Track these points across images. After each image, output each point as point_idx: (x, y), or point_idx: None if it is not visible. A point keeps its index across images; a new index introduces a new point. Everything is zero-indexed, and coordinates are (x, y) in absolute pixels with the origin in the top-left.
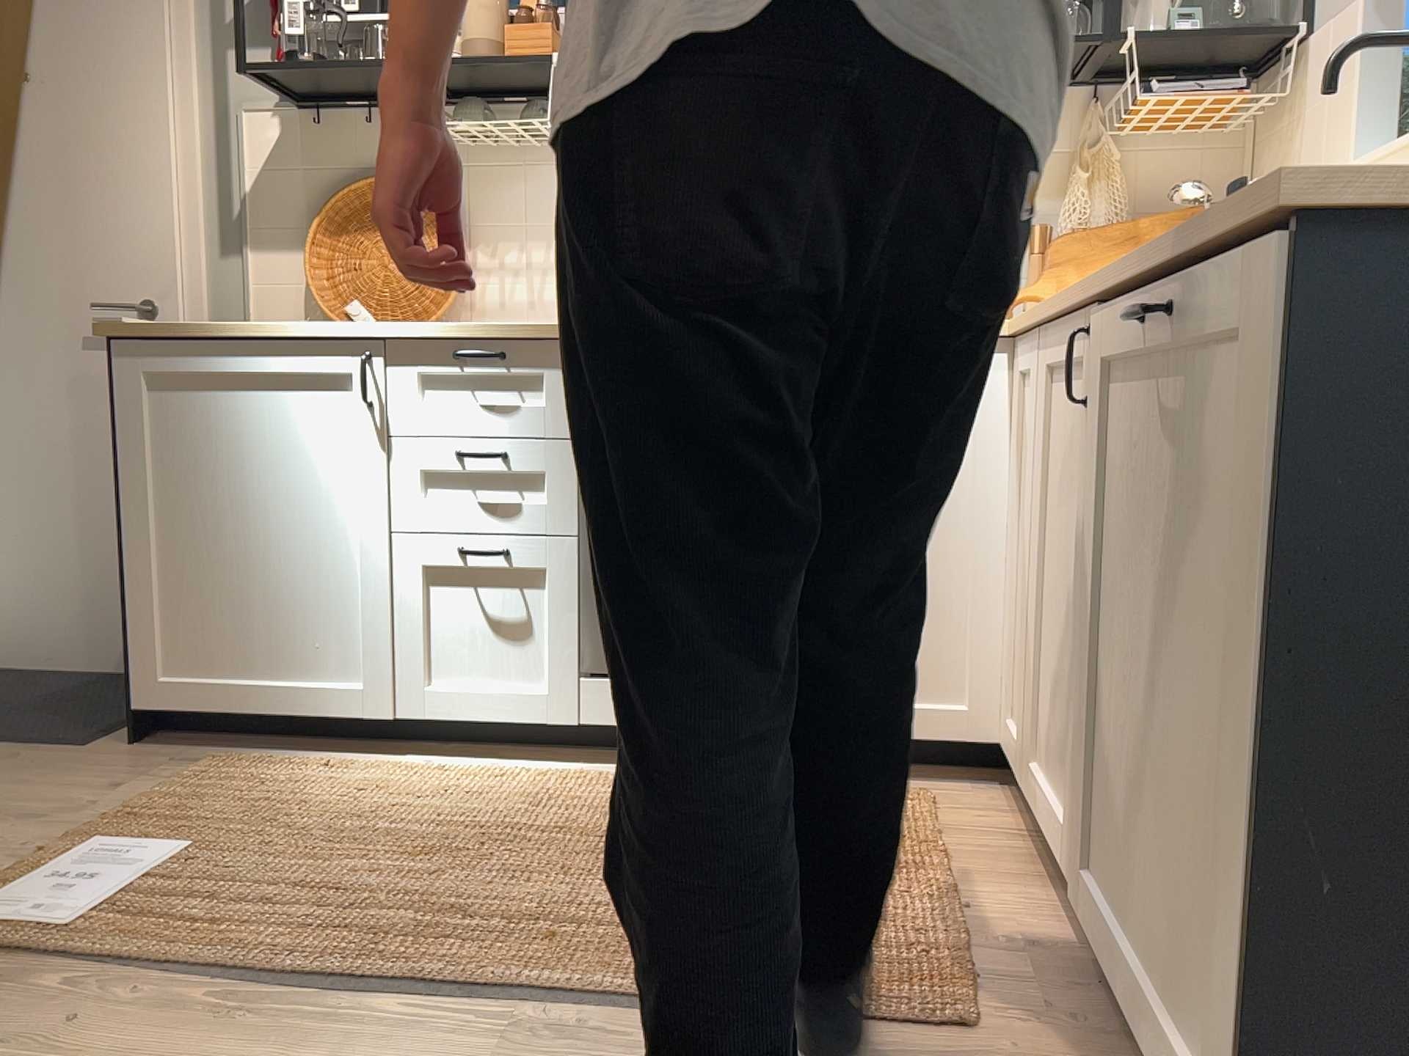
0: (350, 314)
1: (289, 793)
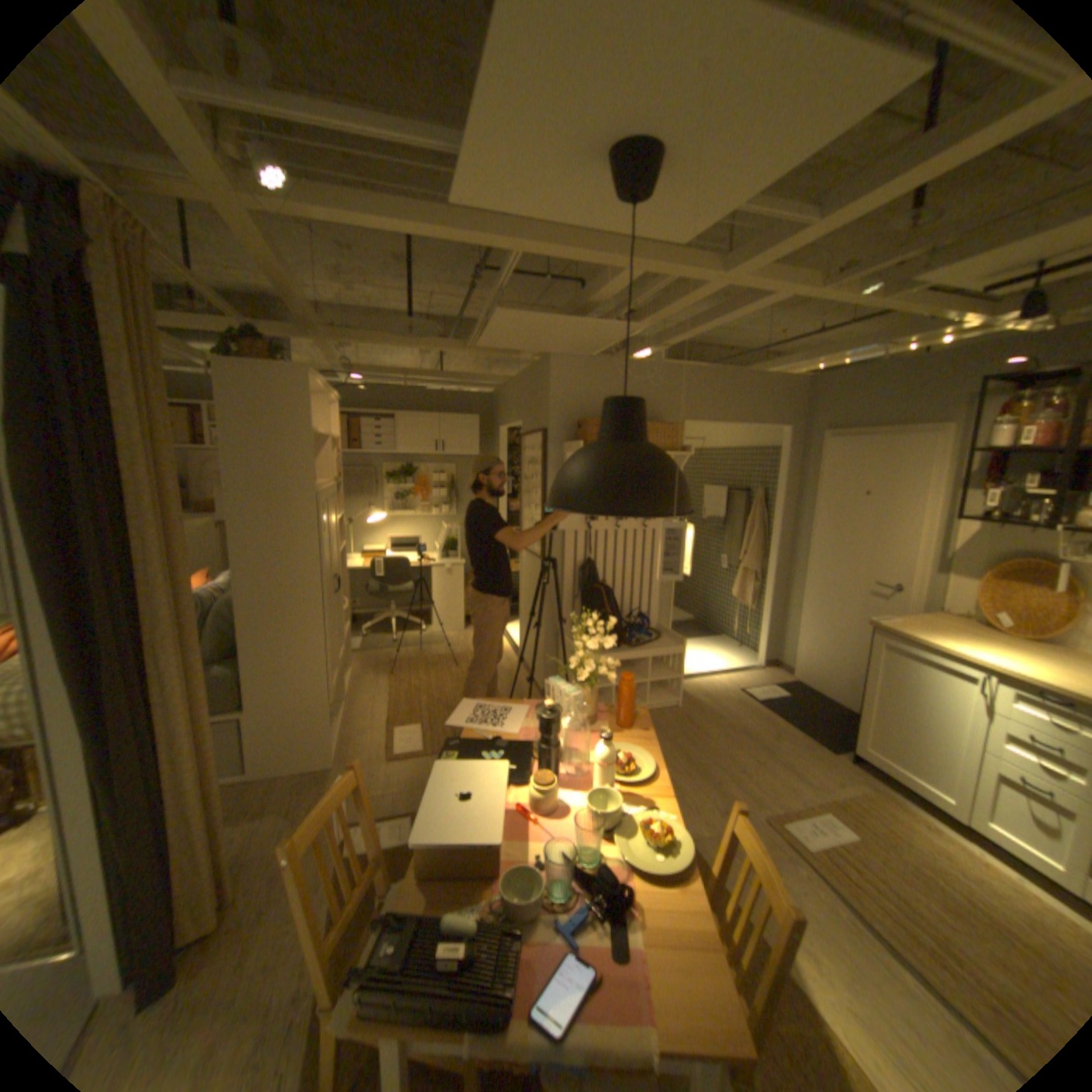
0: (999, 618)
1: (906, 833)
